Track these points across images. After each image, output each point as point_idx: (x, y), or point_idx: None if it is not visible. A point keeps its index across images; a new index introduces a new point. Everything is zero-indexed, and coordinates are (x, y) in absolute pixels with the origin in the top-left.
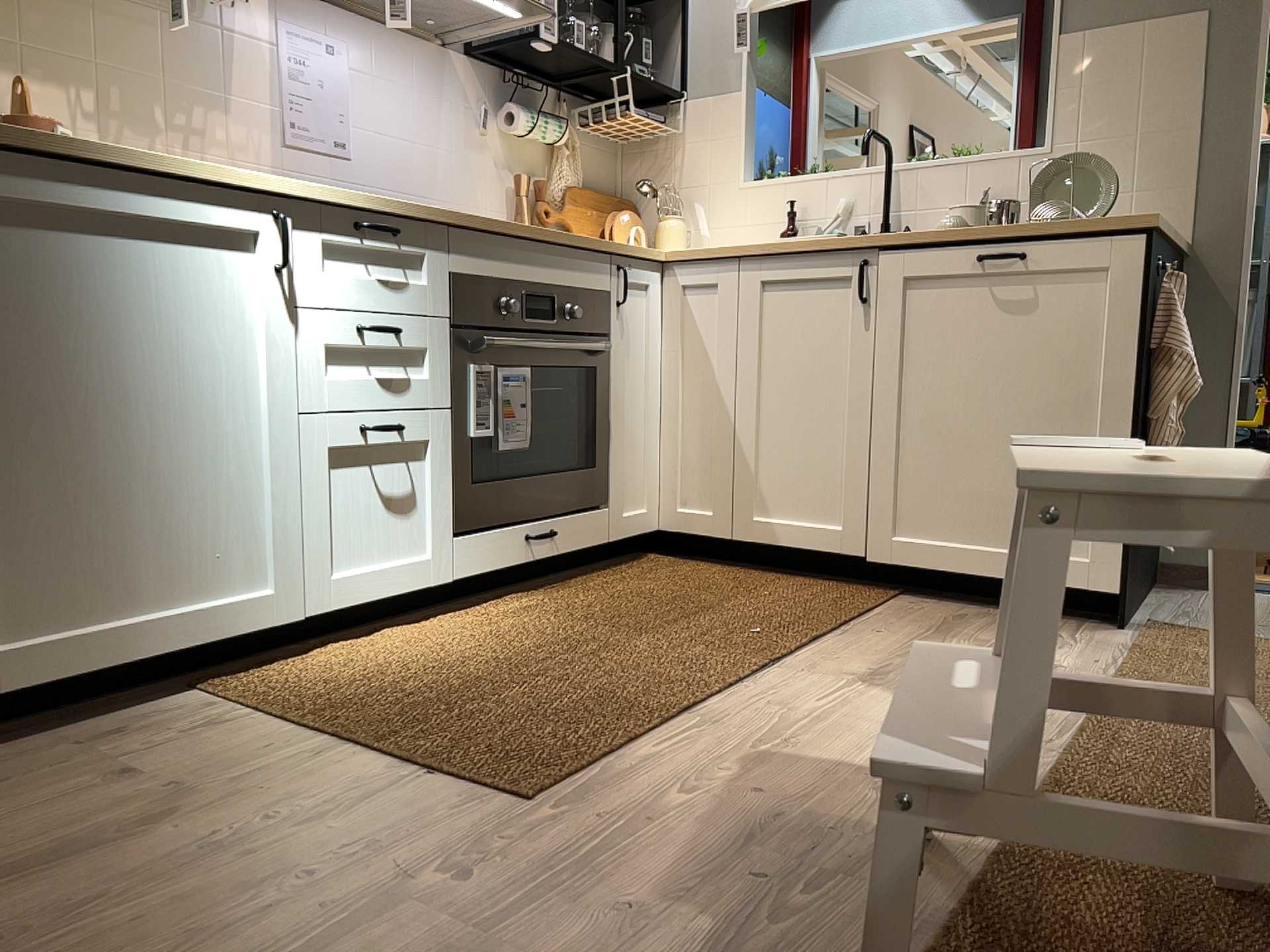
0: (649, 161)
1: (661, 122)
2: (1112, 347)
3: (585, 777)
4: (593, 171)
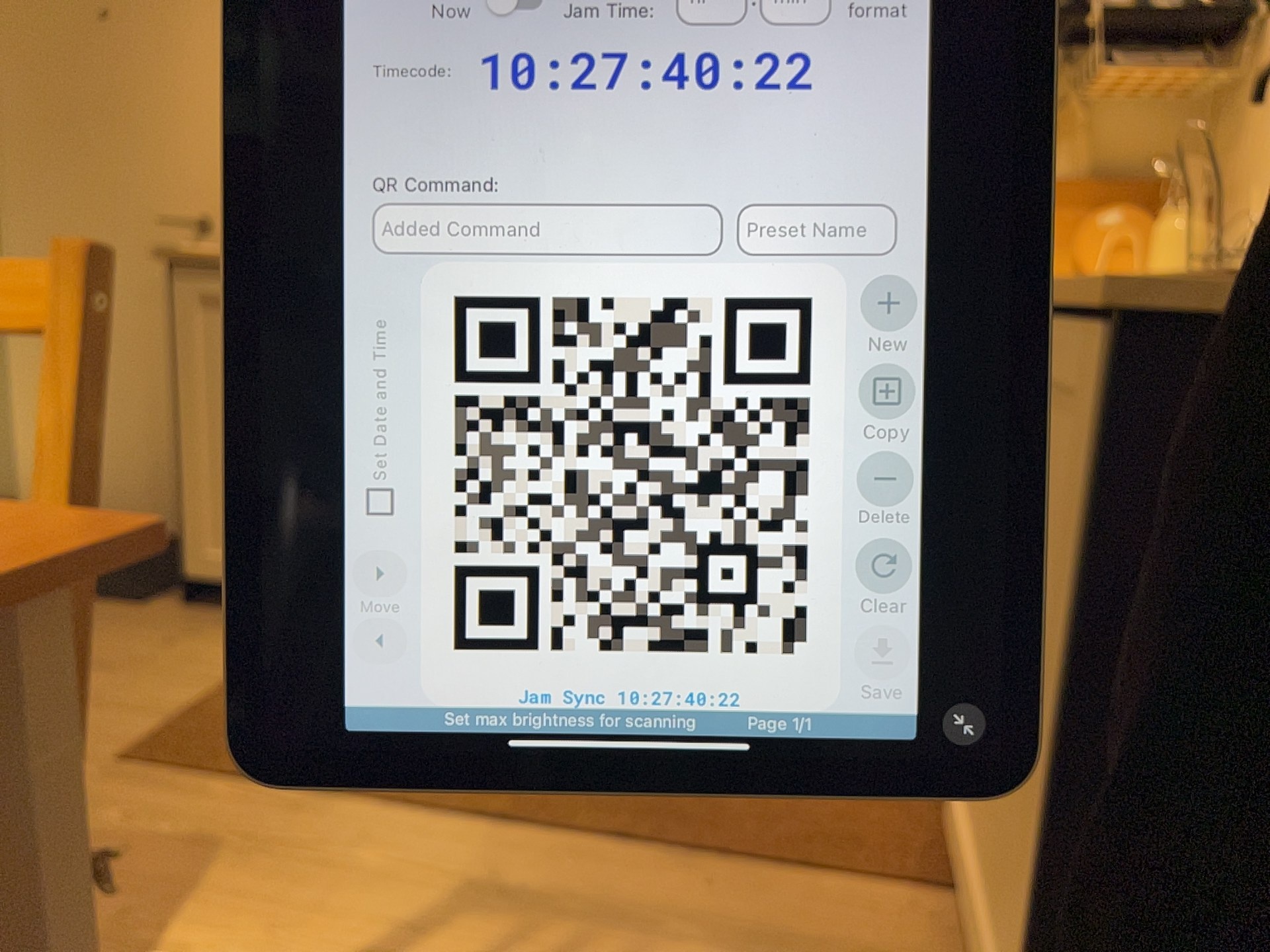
0: (1228, 120)
1: (1194, 65)
2: (1066, 594)
3: (151, 772)
4: (1133, 148)
